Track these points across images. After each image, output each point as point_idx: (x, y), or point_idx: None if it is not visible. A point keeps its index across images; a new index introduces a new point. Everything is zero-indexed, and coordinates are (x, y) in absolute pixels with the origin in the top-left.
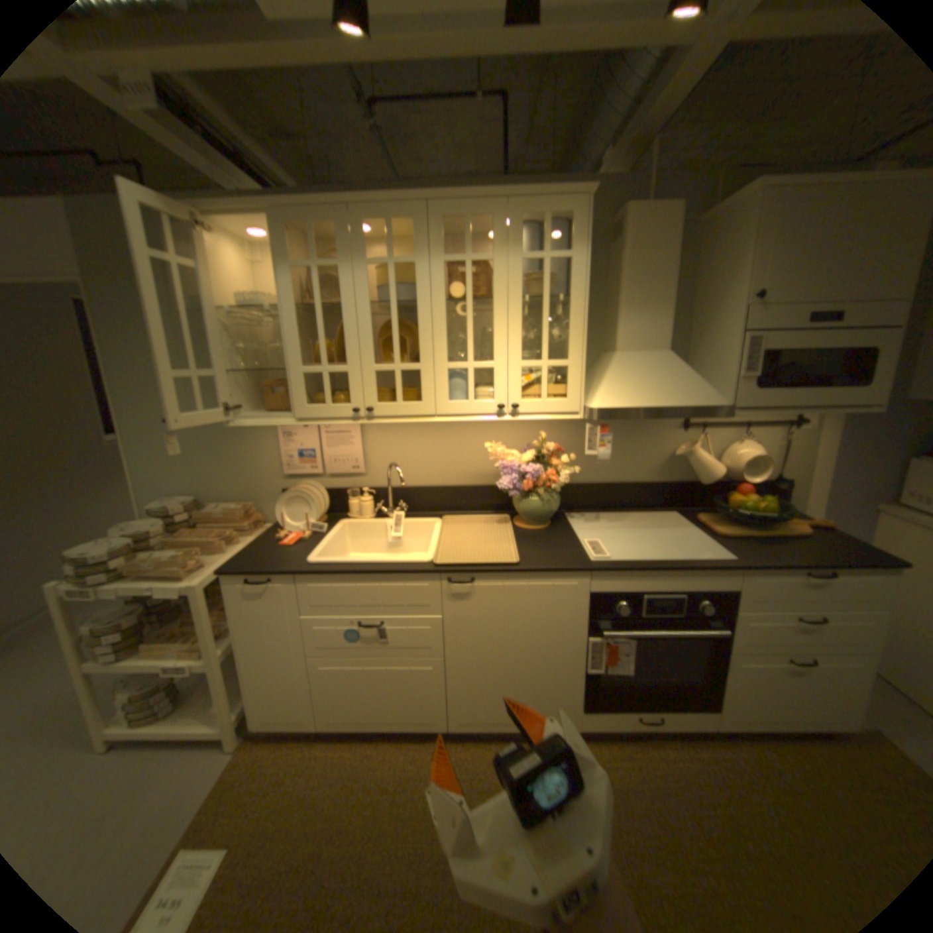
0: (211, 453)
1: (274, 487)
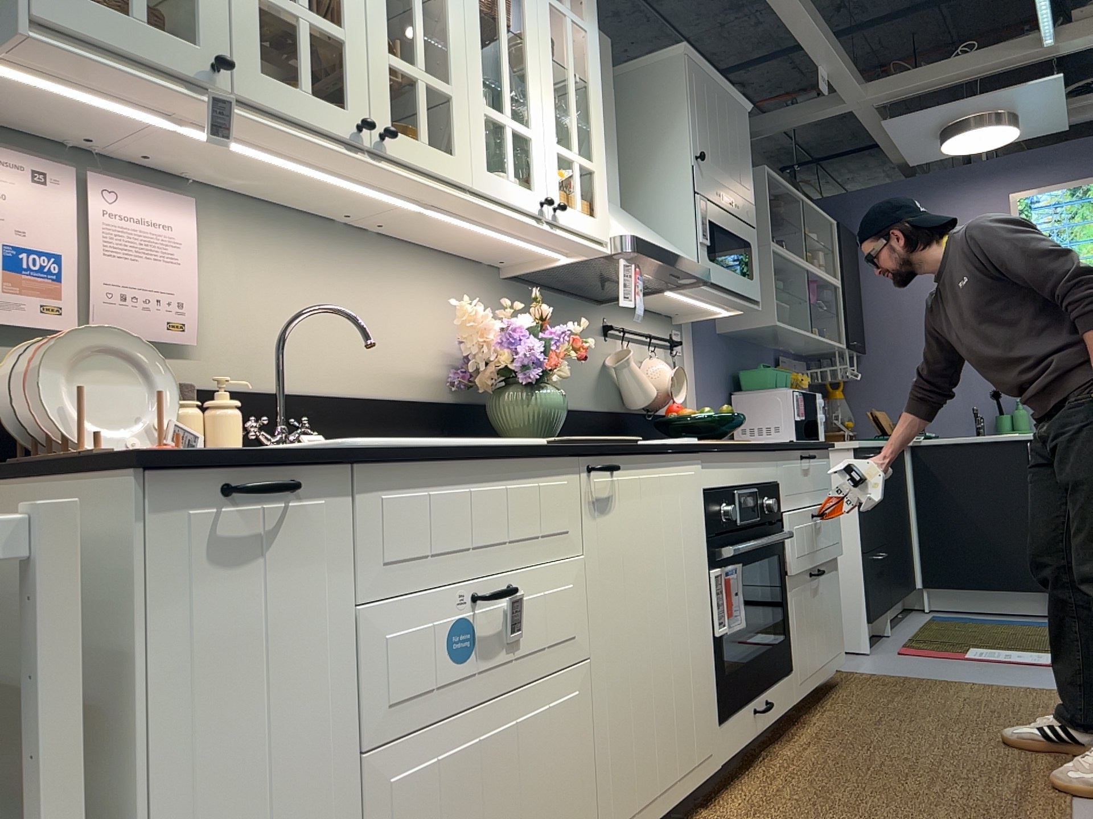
0: None
1: None
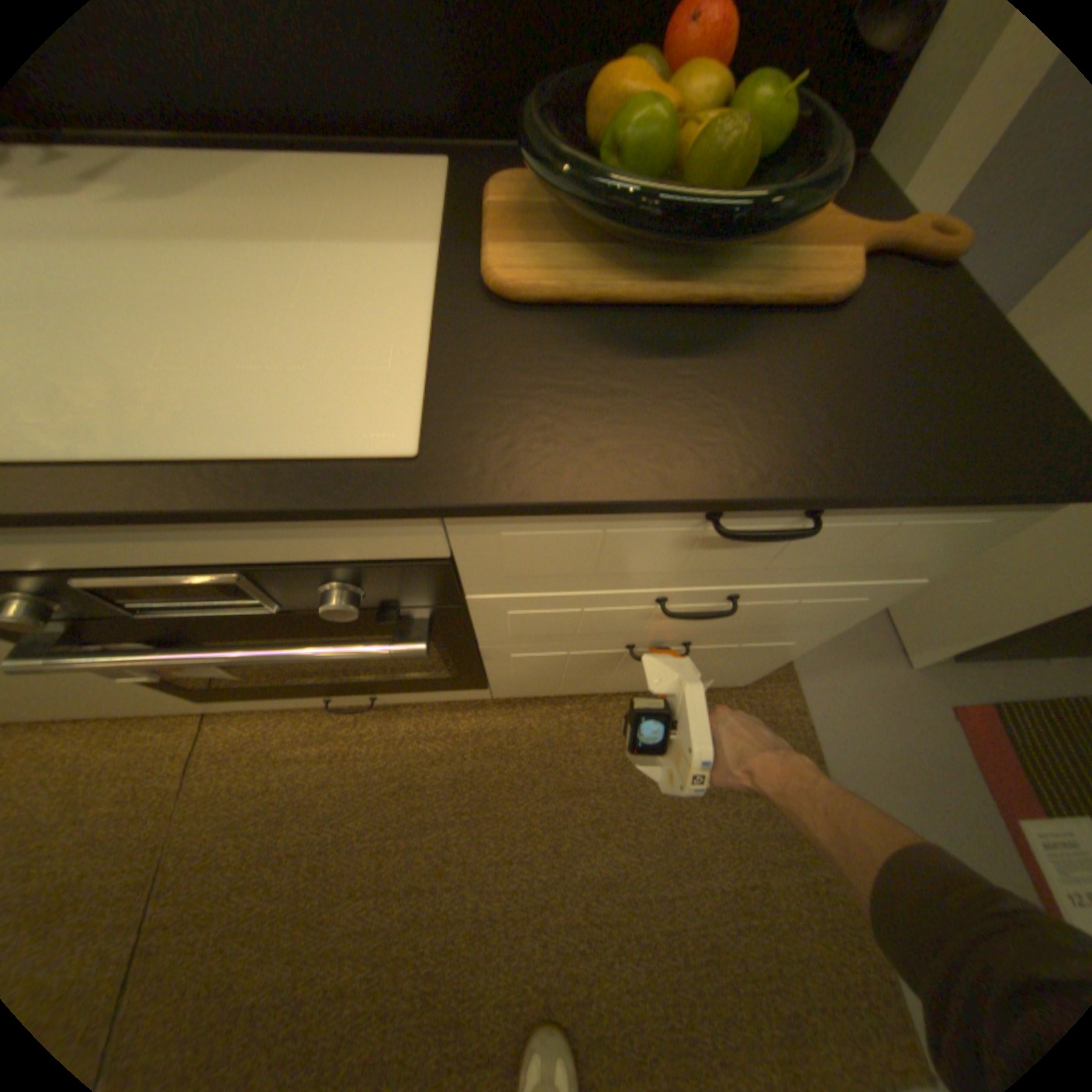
0: None
1: None
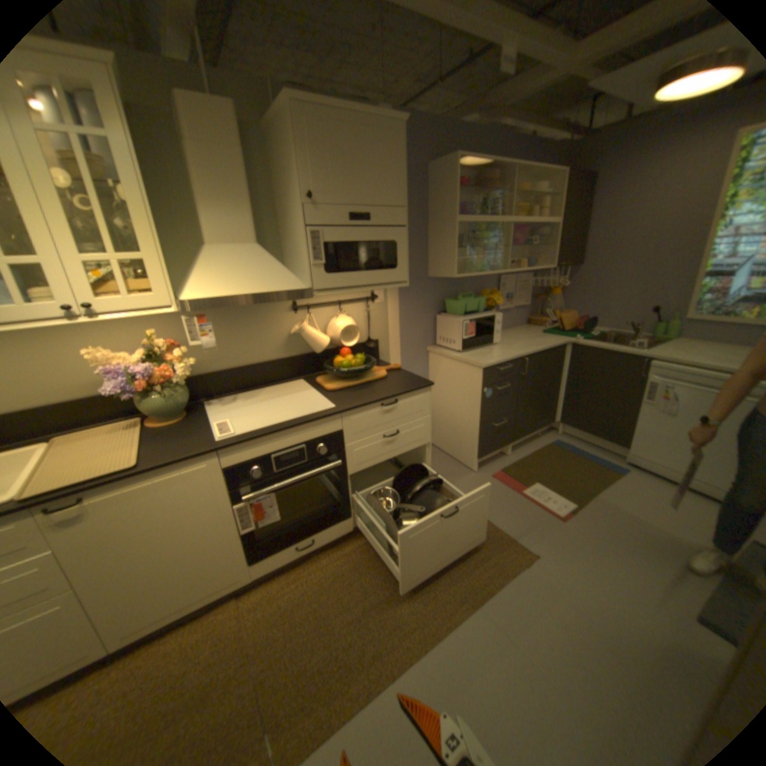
0: None
1: None
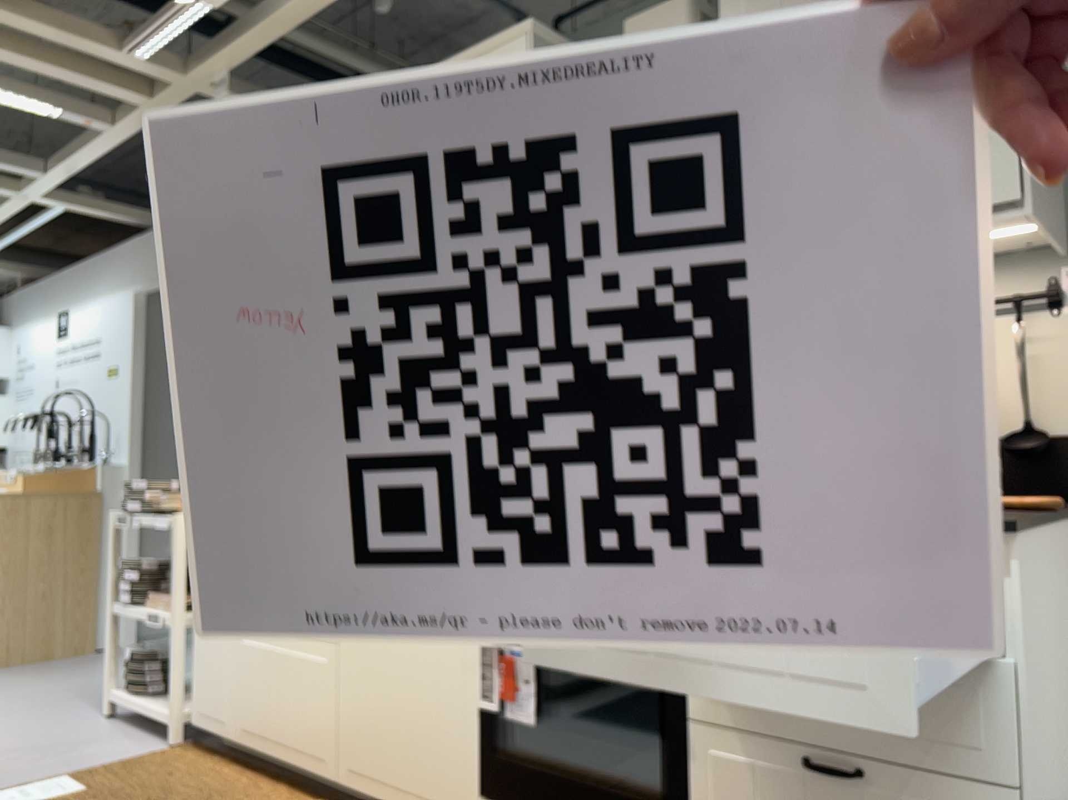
0: None
1: None
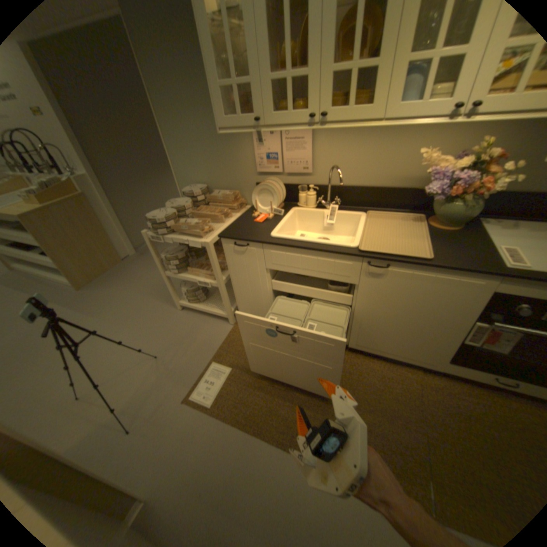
0: (213, 156)
1: (251, 182)
